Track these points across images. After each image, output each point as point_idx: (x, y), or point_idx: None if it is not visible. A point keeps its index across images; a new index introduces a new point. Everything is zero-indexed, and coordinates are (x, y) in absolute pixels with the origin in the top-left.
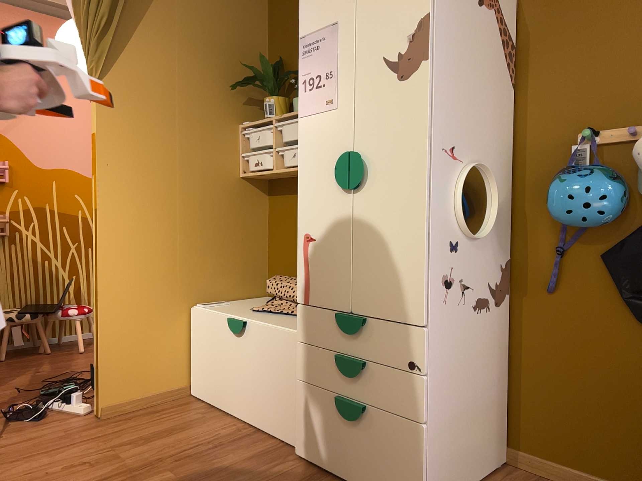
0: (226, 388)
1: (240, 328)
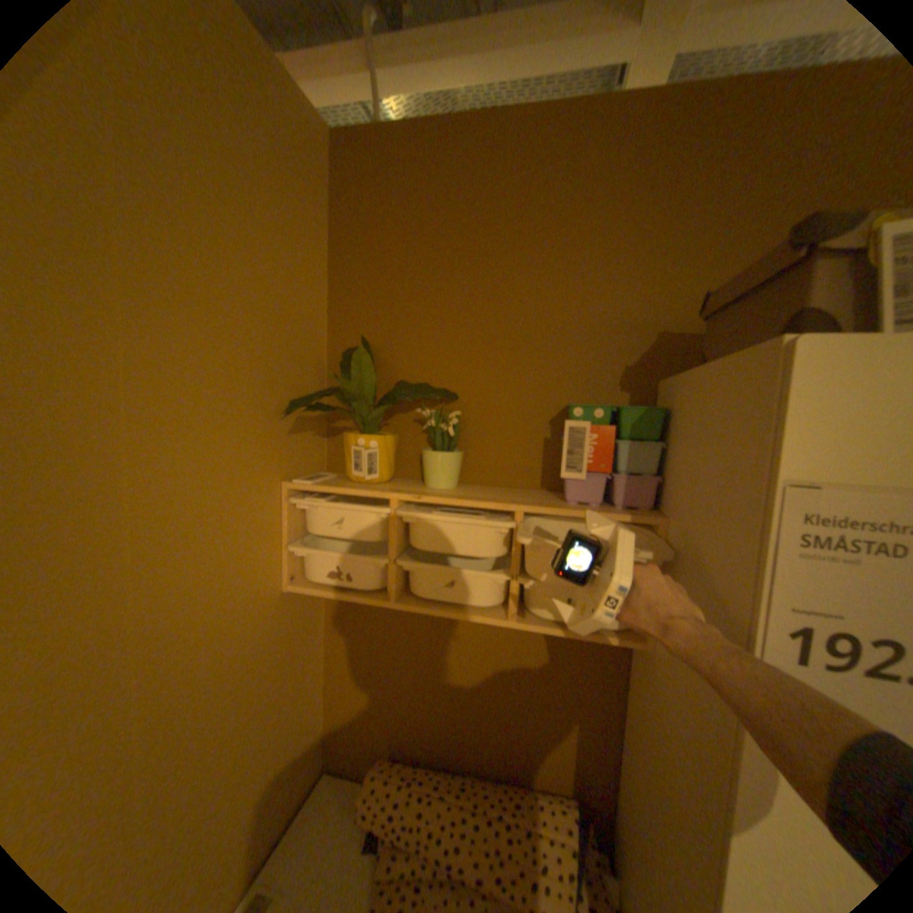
0: None
1: None
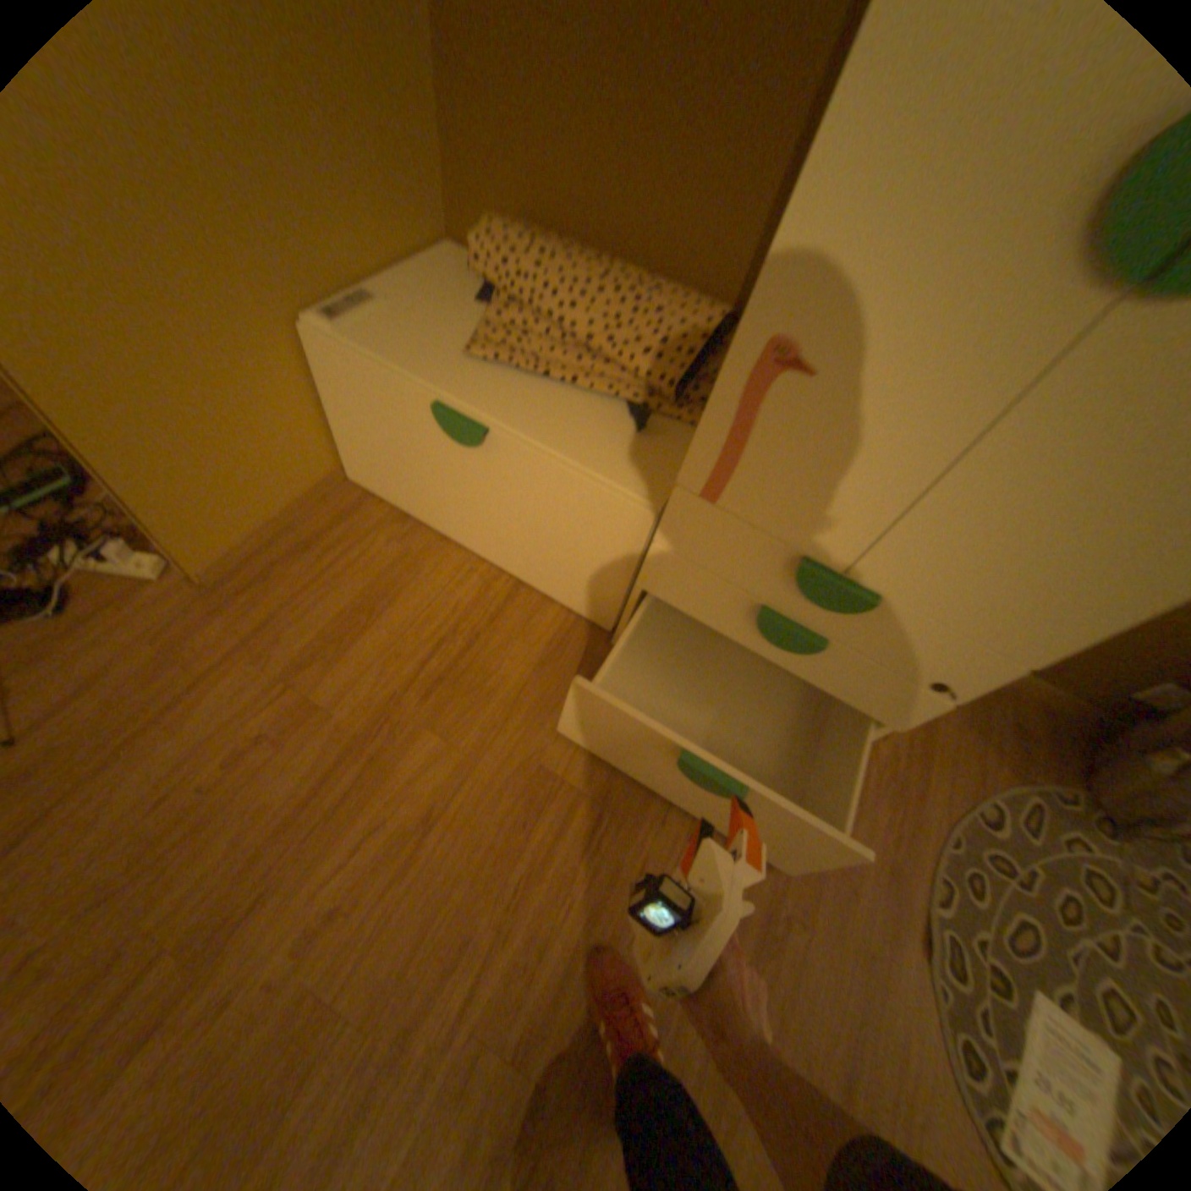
0: (441, 506)
1: (477, 441)
